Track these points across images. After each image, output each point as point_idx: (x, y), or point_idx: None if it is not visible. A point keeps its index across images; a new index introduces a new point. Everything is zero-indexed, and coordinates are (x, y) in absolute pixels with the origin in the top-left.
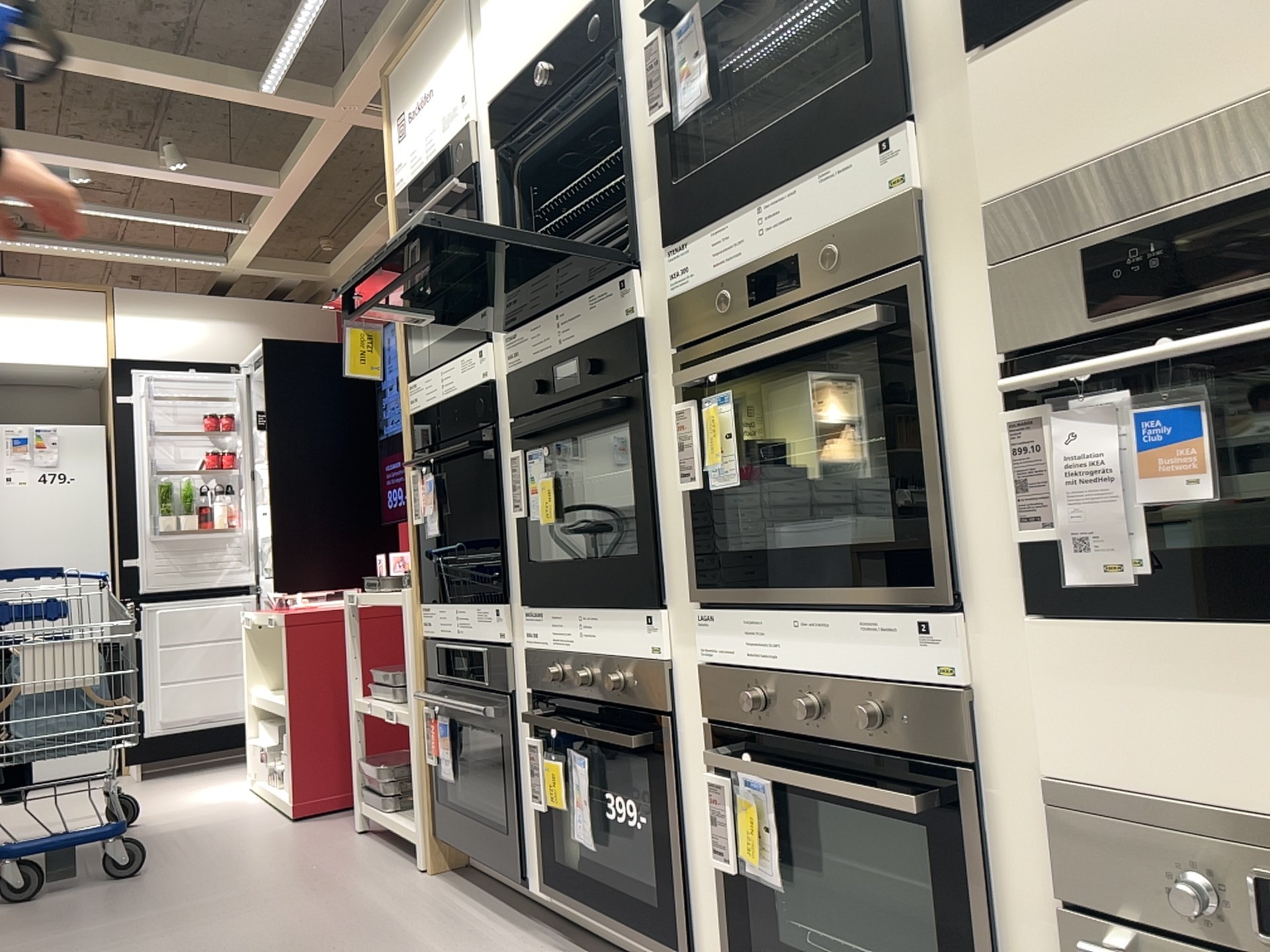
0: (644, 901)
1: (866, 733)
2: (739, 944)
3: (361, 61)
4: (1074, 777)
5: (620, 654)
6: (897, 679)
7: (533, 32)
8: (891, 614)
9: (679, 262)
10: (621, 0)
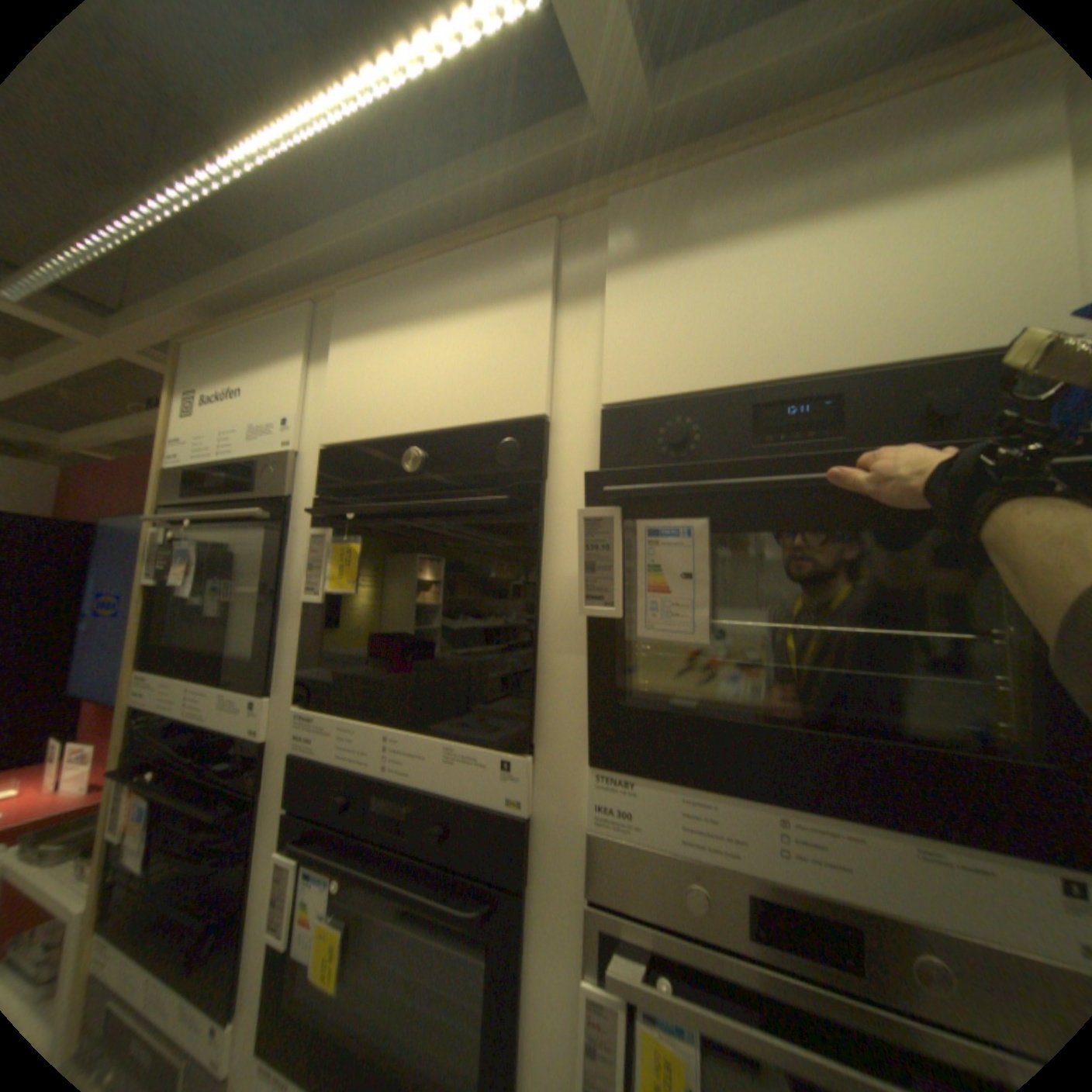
0: None
1: None
2: None
3: (148, 310)
4: None
5: None
6: None
7: (411, 405)
8: None
9: (620, 802)
10: (557, 435)
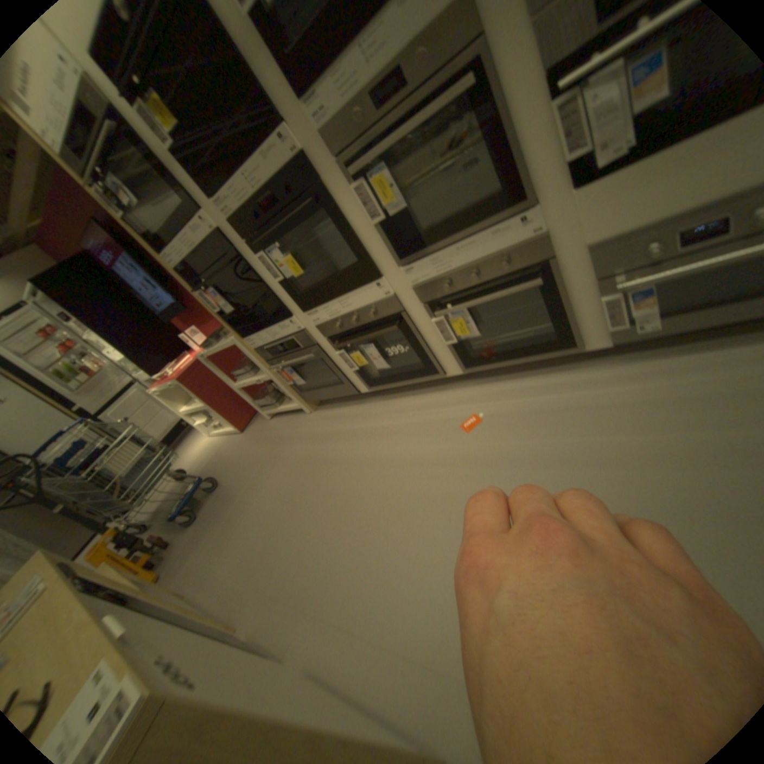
0: (411, 368)
1: (506, 268)
2: (464, 357)
3: None
4: (600, 237)
5: (369, 301)
6: (513, 242)
7: None
8: (505, 219)
9: (315, 102)
10: None
